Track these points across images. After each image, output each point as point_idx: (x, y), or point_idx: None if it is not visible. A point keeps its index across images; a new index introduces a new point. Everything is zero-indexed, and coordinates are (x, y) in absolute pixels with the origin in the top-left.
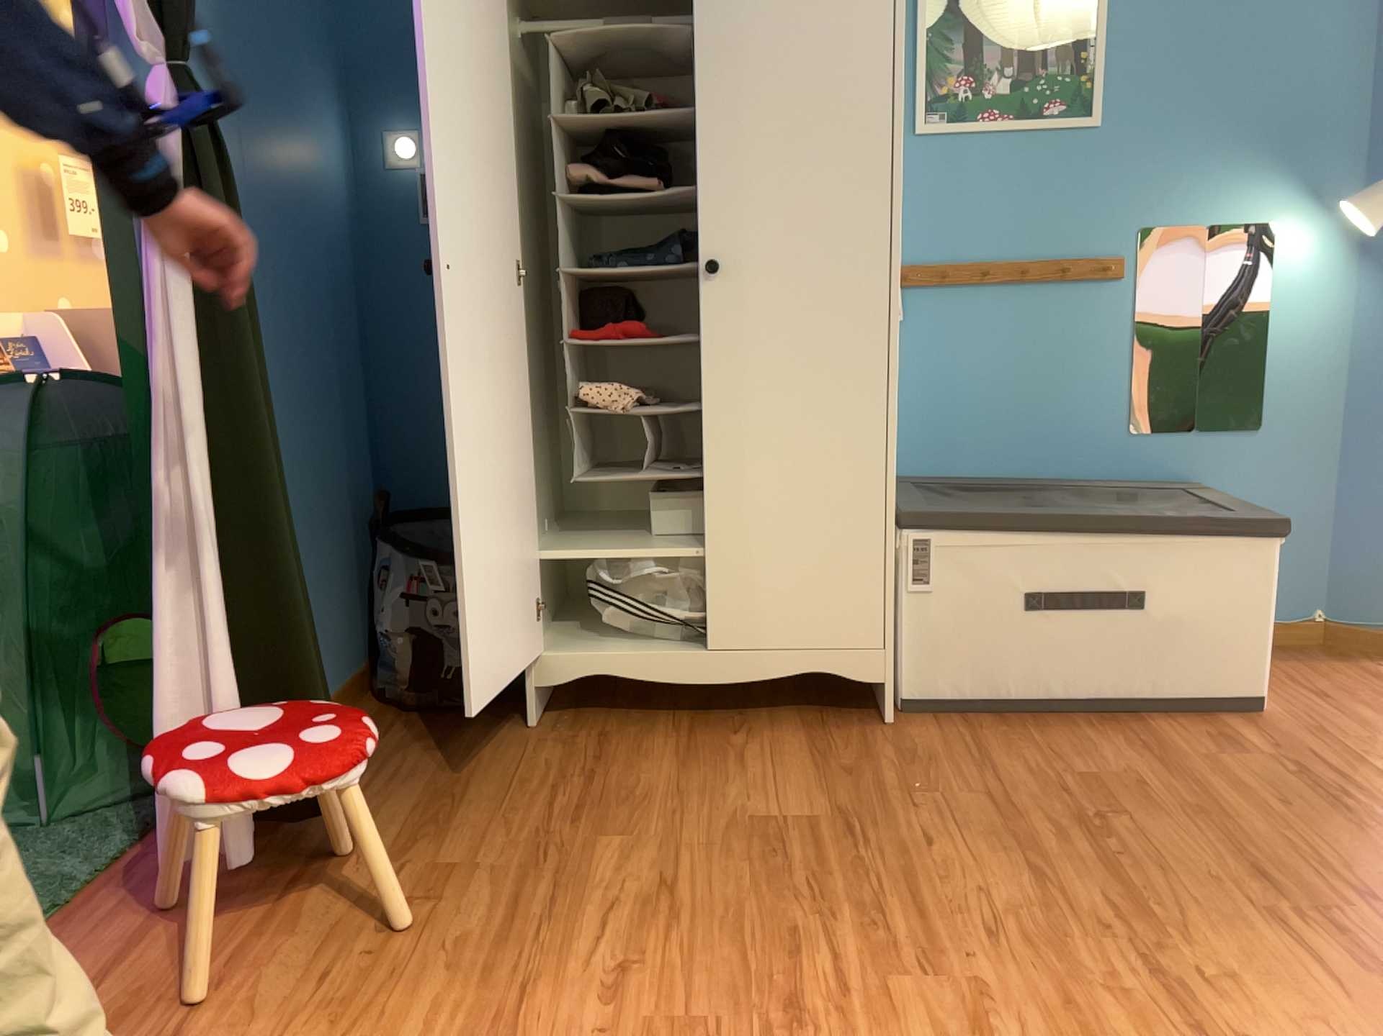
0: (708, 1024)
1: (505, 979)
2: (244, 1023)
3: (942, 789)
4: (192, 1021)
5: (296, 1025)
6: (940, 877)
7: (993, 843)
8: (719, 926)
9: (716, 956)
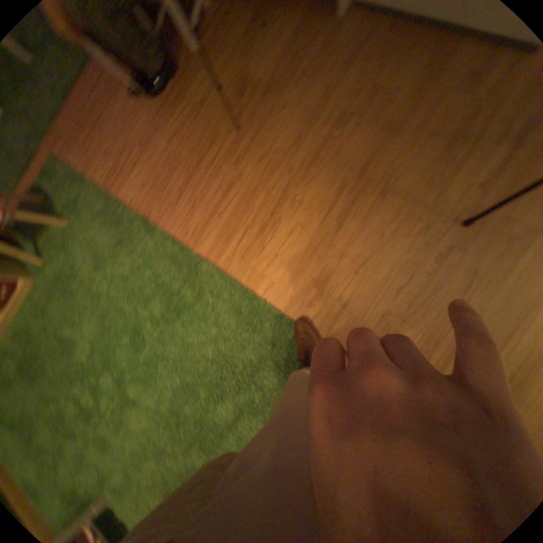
0: (184, 155)
1: (157, 121)
2: (111, 114)
3: (319, 74)
4: (104, 109)
5: (119, 119)
6: (274, 124)
7: (304, 114)
8: (207, 121)
9: (199, 132)
